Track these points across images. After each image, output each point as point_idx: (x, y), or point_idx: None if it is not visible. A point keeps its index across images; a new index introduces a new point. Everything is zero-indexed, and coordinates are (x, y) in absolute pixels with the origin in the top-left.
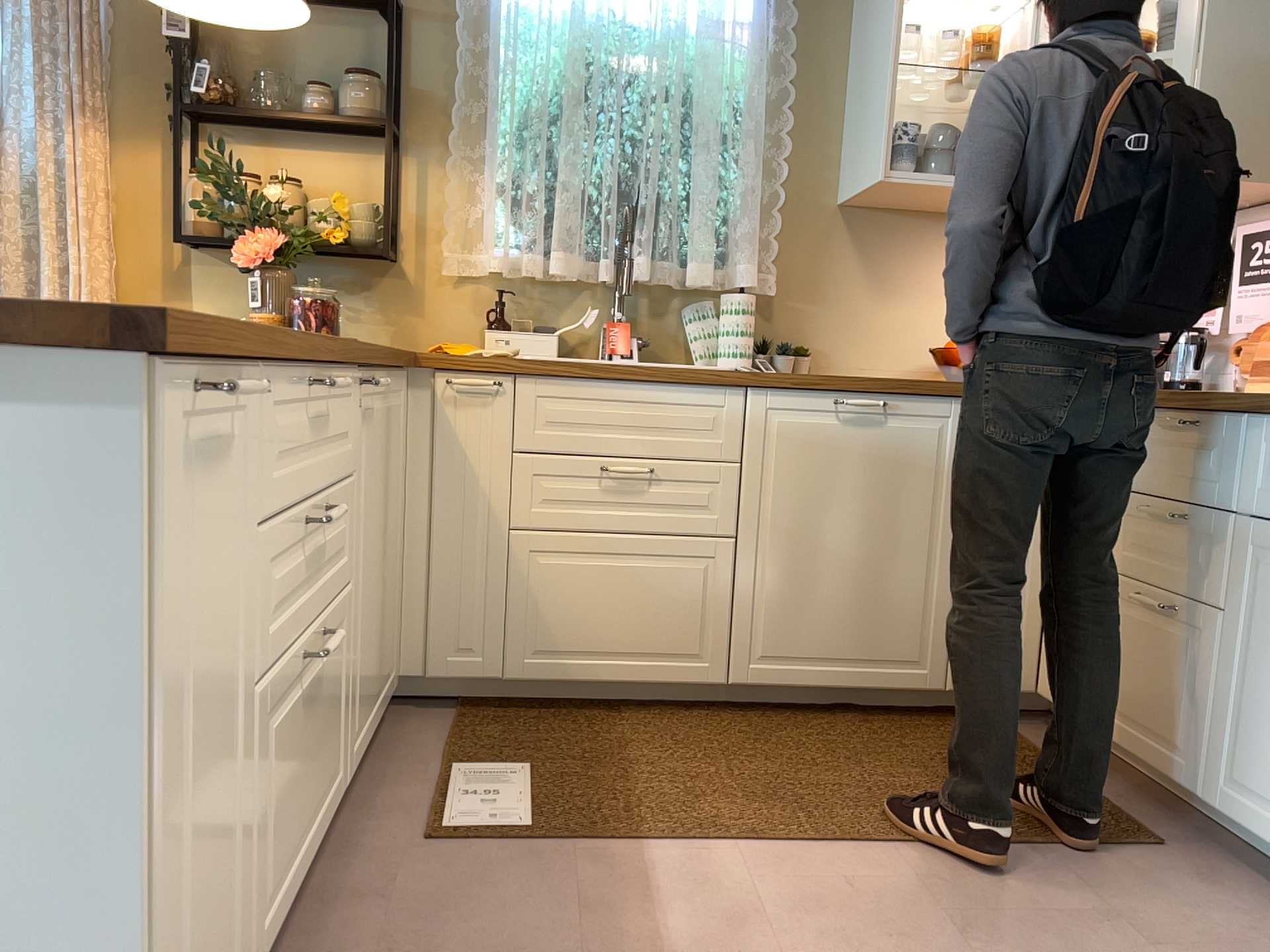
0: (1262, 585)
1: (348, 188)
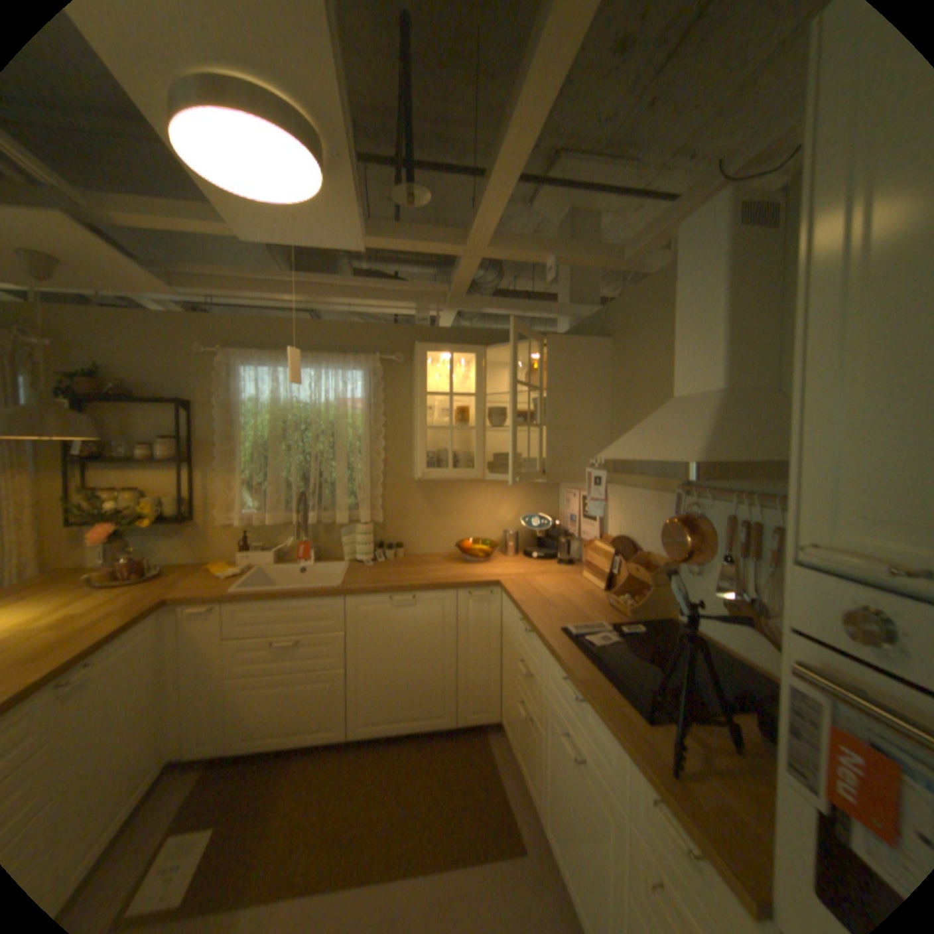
0: (552, 732)
1: (165, 487)
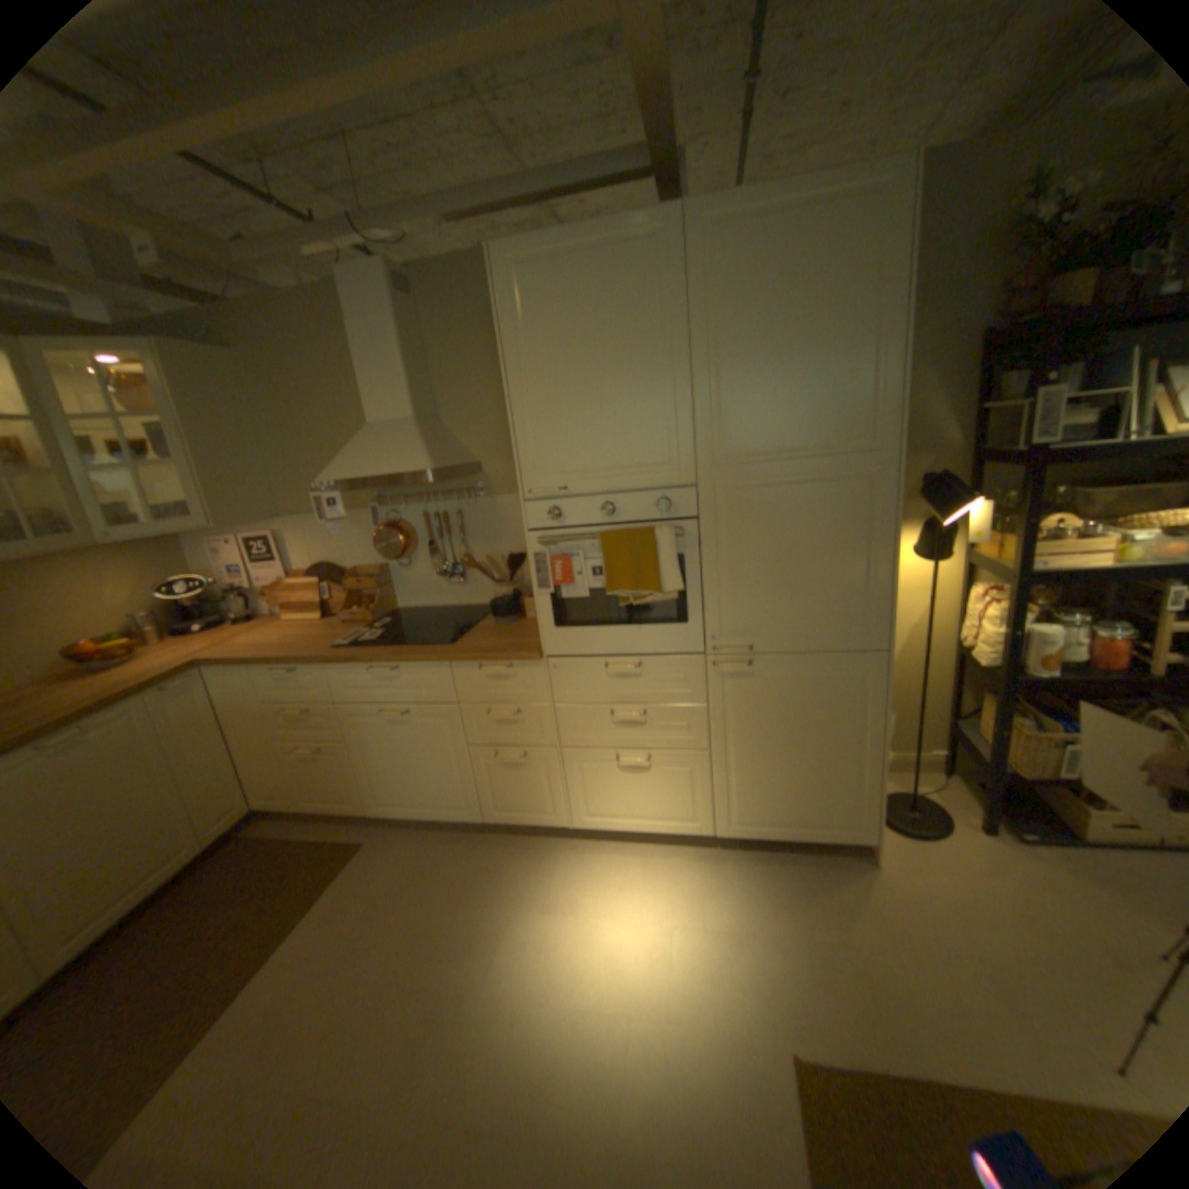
0: (355, 729)
1: None
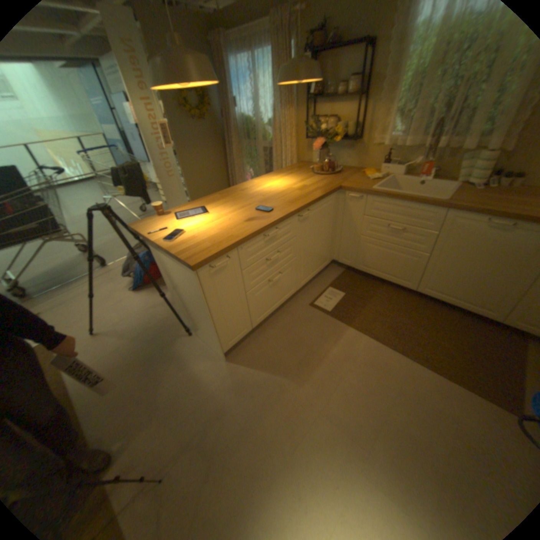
0: None
1: (350, 114)
